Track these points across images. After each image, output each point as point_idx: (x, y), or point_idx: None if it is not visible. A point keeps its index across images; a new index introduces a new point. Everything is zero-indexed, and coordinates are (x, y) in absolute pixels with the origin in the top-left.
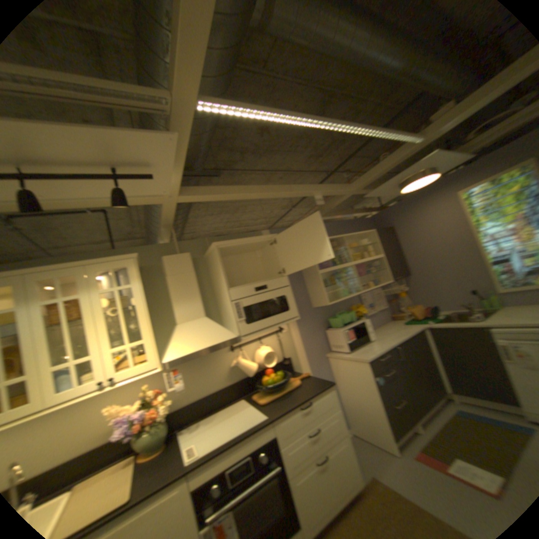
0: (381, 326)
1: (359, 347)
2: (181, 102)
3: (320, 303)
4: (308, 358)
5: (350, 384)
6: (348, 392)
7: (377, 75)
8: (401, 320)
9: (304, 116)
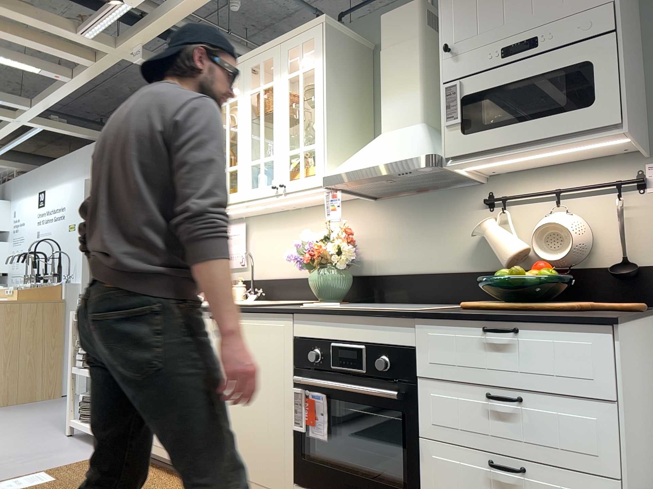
0: None
1: None
2: None
3: None
4: None
5: None
6: None
7: None
8: None
9: None
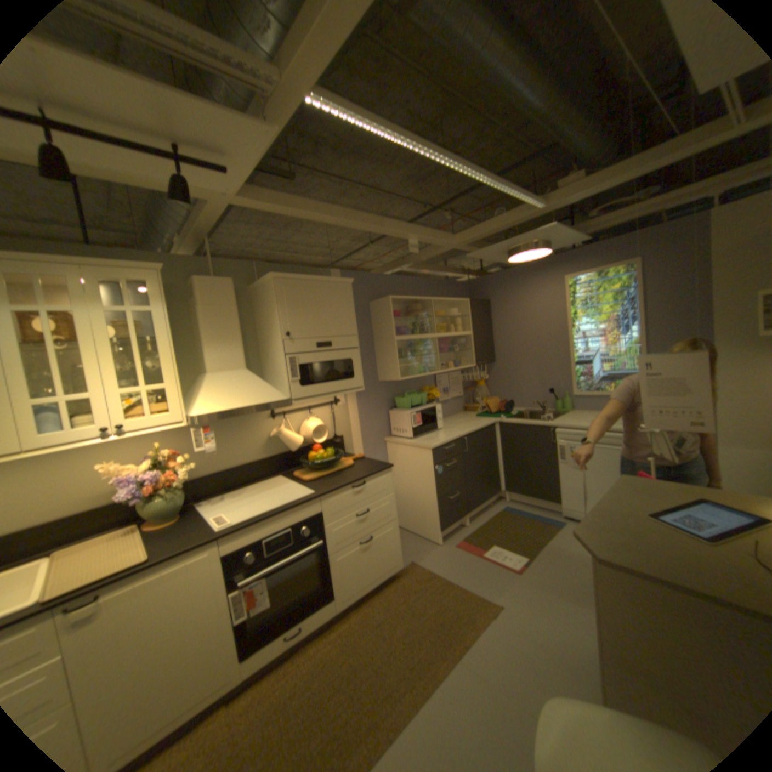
0: (452, 415)
1: (424, 433)
2: (291, 89)
3: (390, 376)
4: (365, 439)
5: (407, 472)
6: (403, 480)
7: (516, 110)
8: (474, 411)
9: (428, 144)
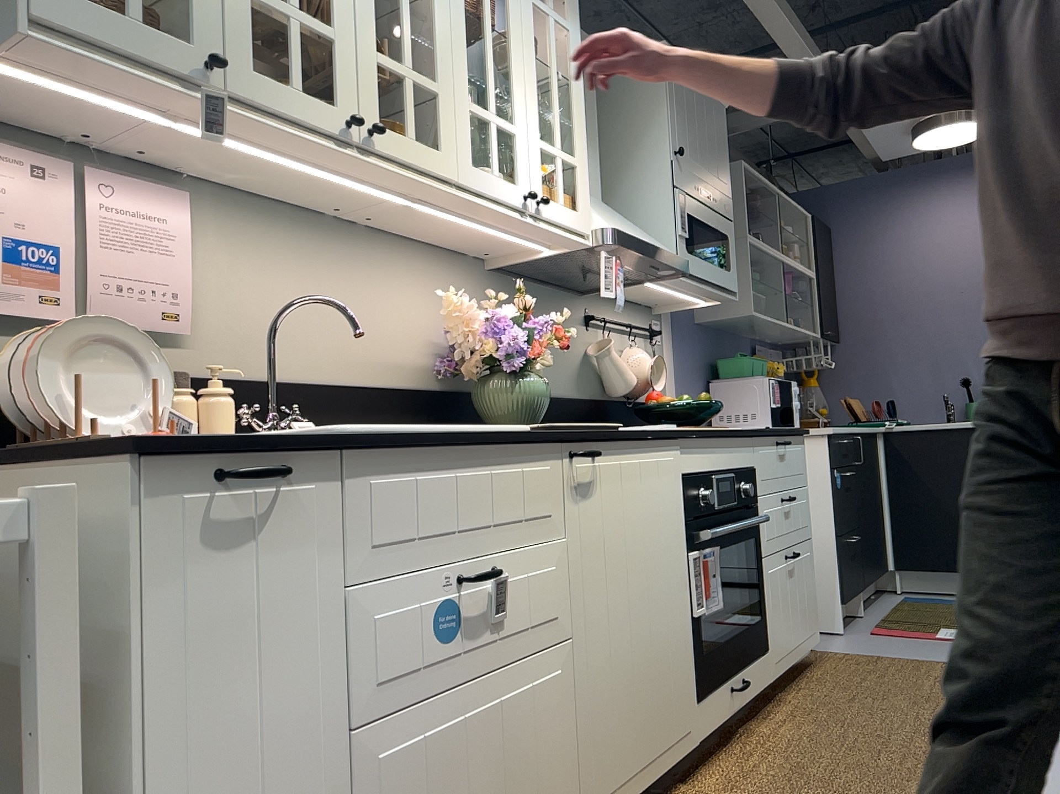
0: None
1: None
2: None
3: (730, 309)
4: None
5: None
6: None
7: None
8: None
9: None
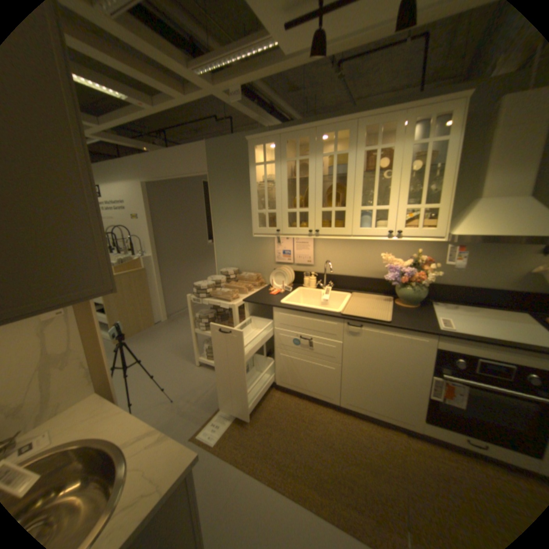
0: None
1: None
2: None
3: None
4: None
5: None
6: None
7: None
8: None
9: None
